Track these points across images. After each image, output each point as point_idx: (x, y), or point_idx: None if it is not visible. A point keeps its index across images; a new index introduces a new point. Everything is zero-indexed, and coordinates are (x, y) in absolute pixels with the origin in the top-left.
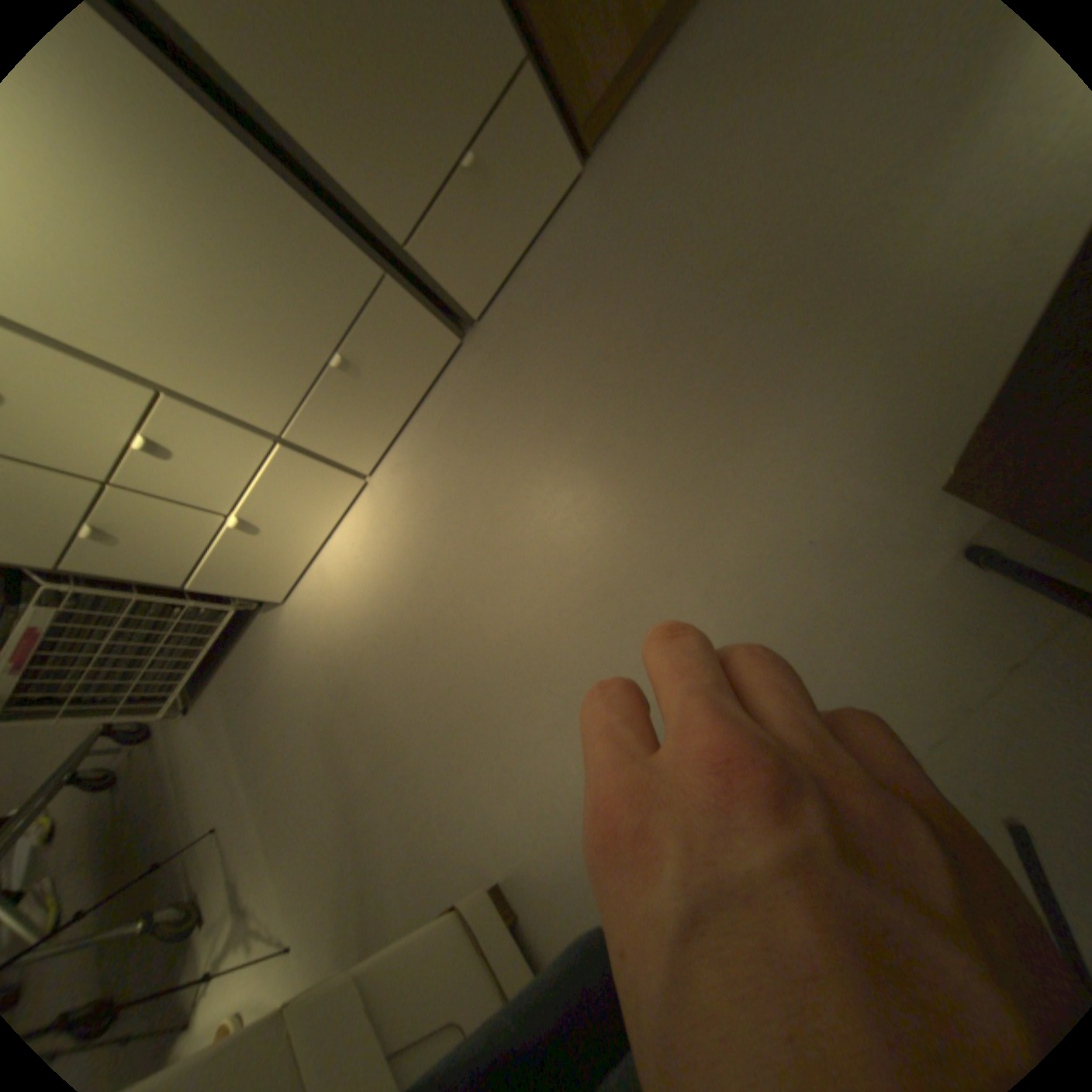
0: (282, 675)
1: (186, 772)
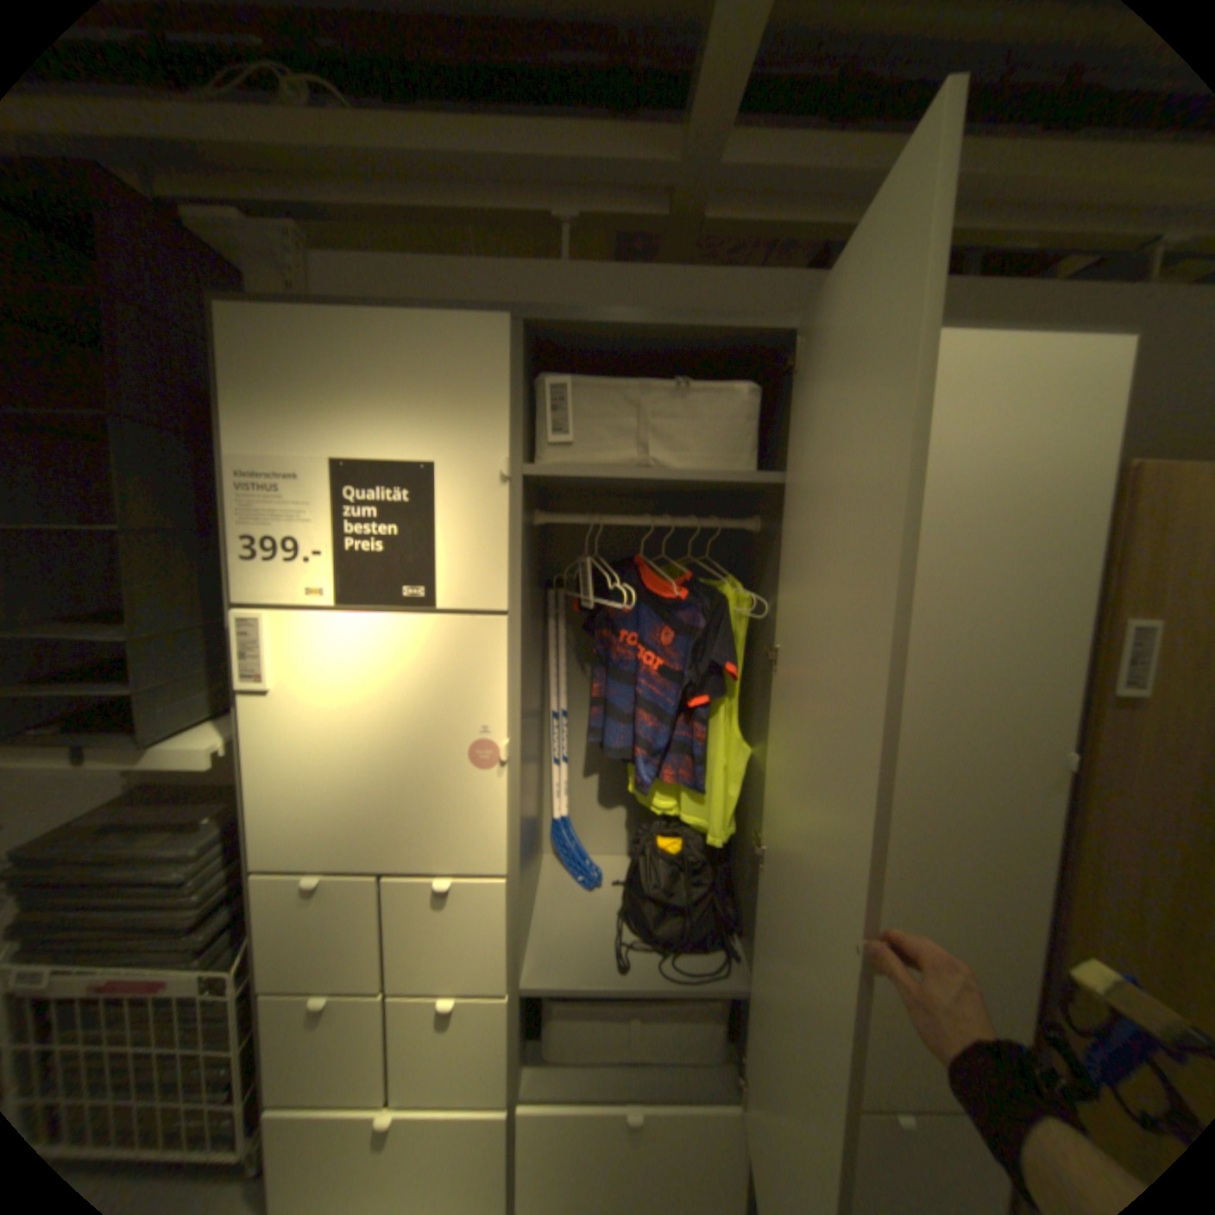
0: None
1: None
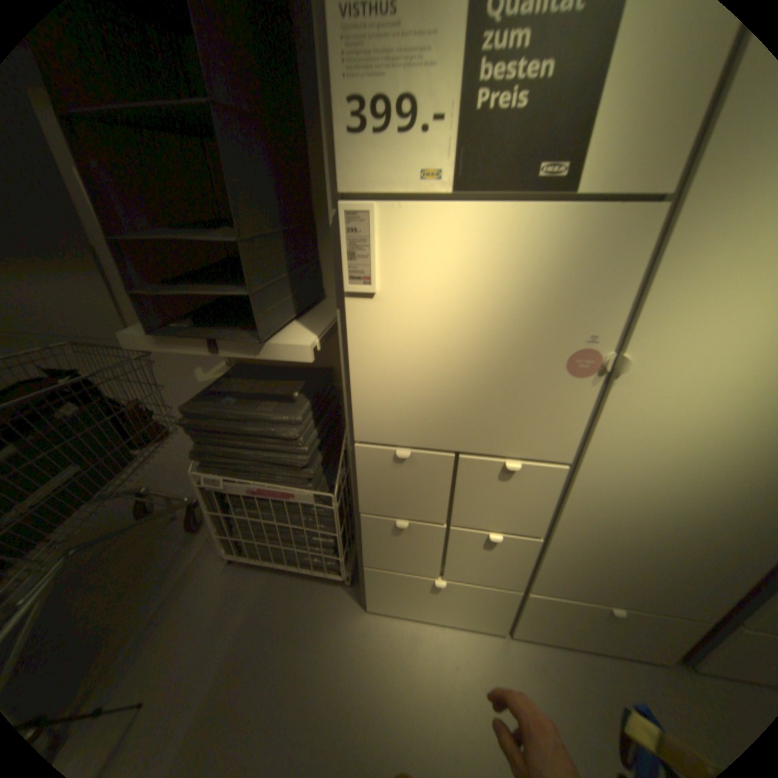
0: (309, 664)
1: (177, 599)
